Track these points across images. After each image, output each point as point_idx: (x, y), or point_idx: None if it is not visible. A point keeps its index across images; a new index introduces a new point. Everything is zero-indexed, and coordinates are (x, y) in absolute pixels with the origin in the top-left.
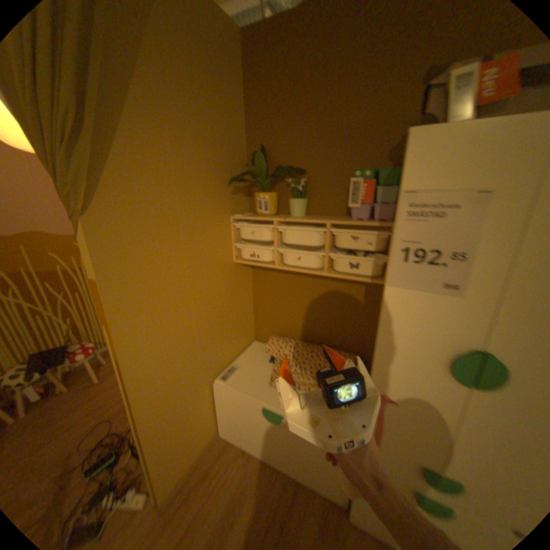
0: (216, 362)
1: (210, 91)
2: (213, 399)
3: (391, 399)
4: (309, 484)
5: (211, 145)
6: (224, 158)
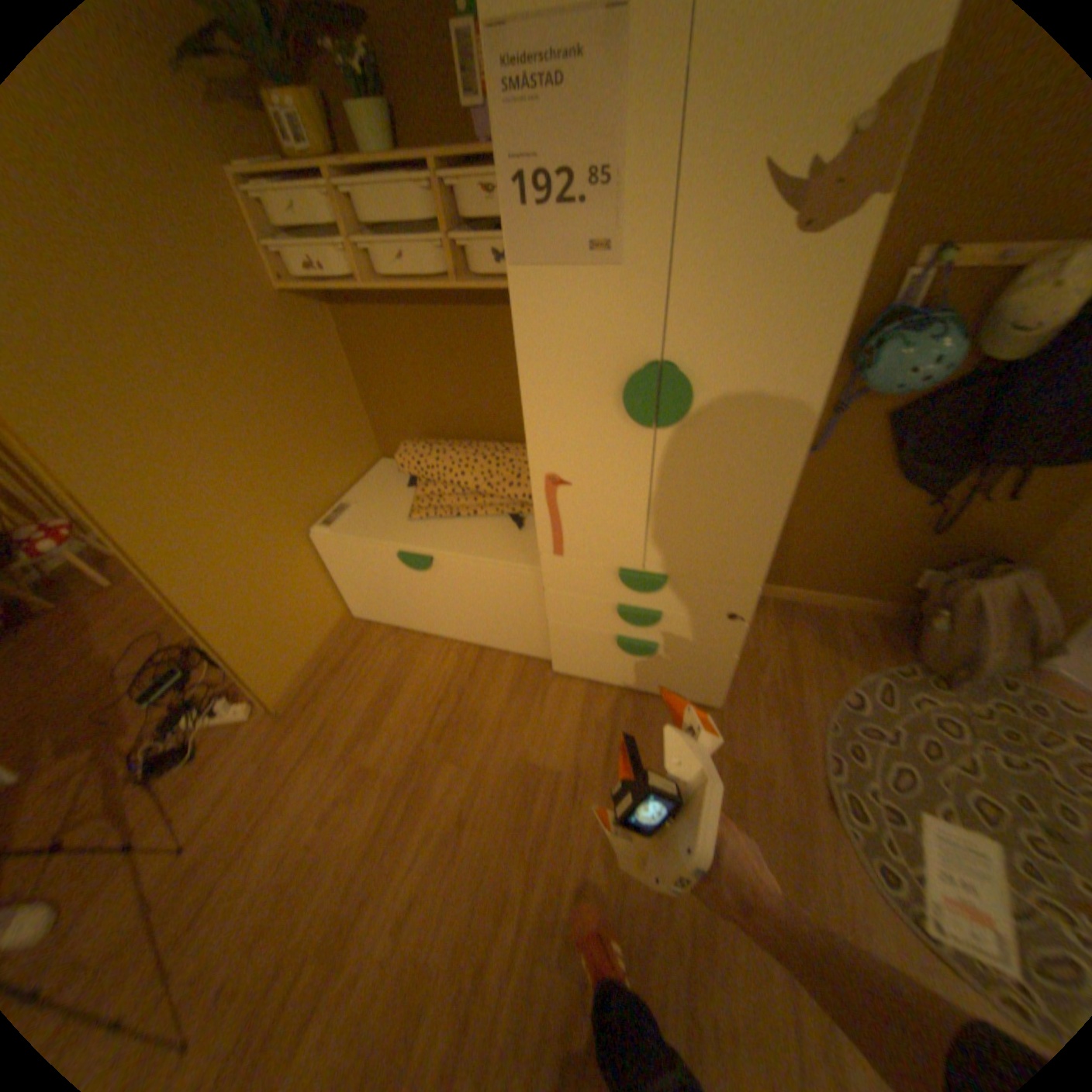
0: (306, 502)
1: None
2: (320, 564)
3: (561, 481)
4: (497, 646)
5: None
6: None
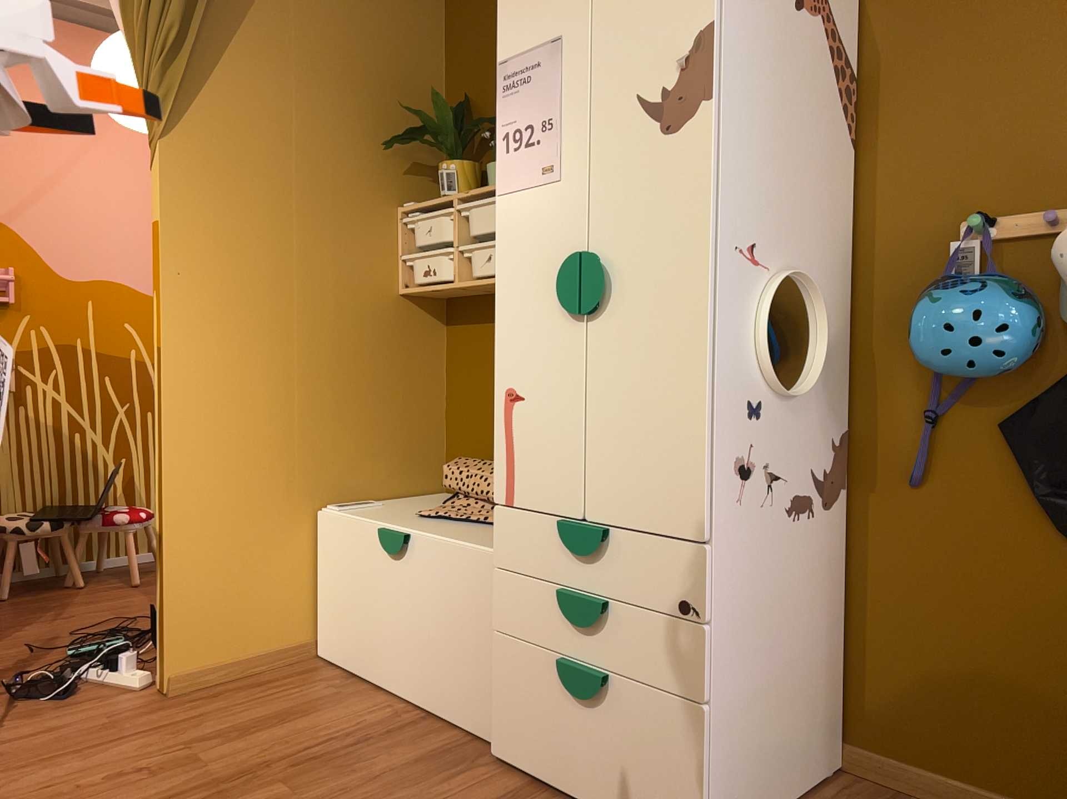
0: (334, 477)
1: (379, 22)
2: (314, 556)
3: (516, 393)
4: (445, 712)
5: (371, 93)
6: (396, 115)
